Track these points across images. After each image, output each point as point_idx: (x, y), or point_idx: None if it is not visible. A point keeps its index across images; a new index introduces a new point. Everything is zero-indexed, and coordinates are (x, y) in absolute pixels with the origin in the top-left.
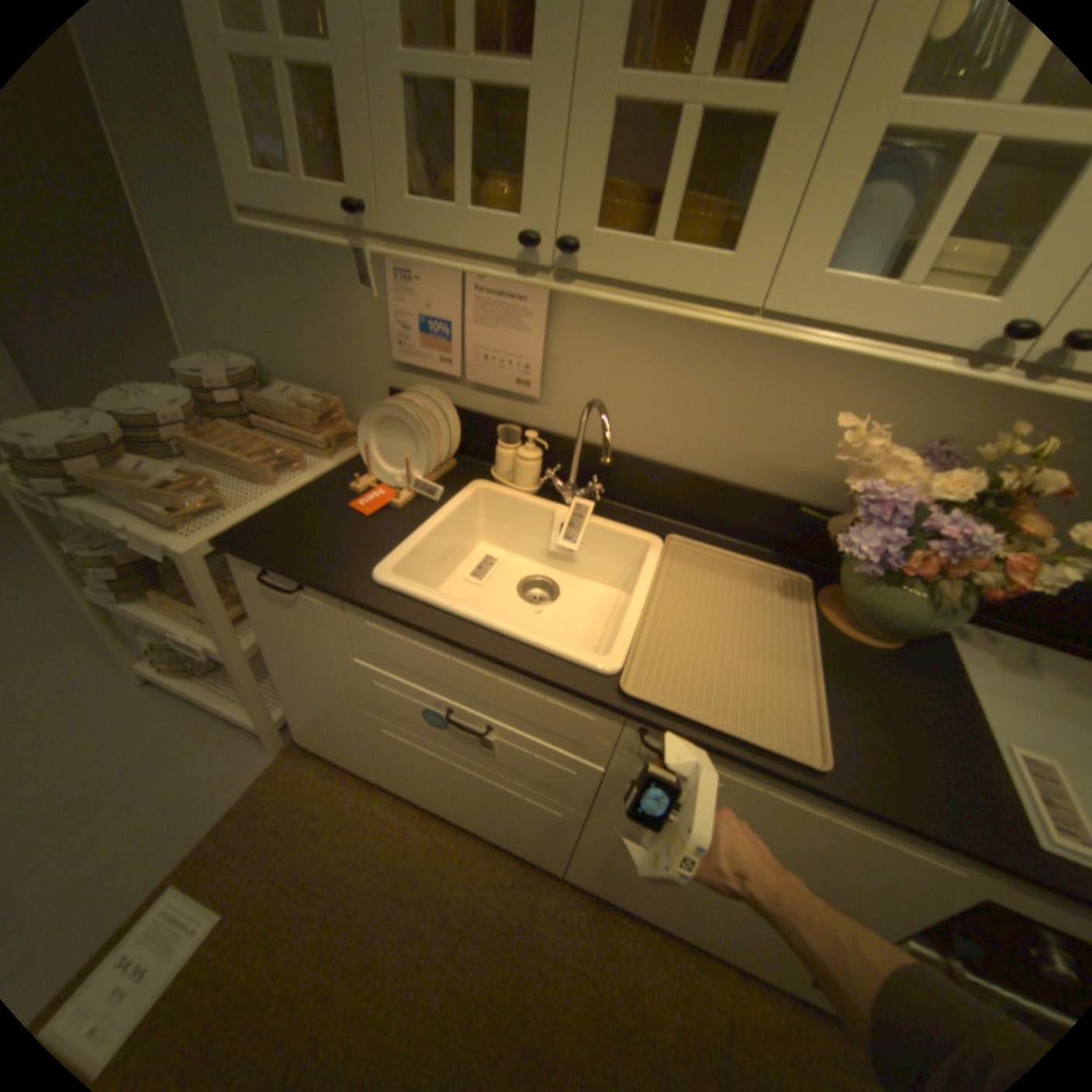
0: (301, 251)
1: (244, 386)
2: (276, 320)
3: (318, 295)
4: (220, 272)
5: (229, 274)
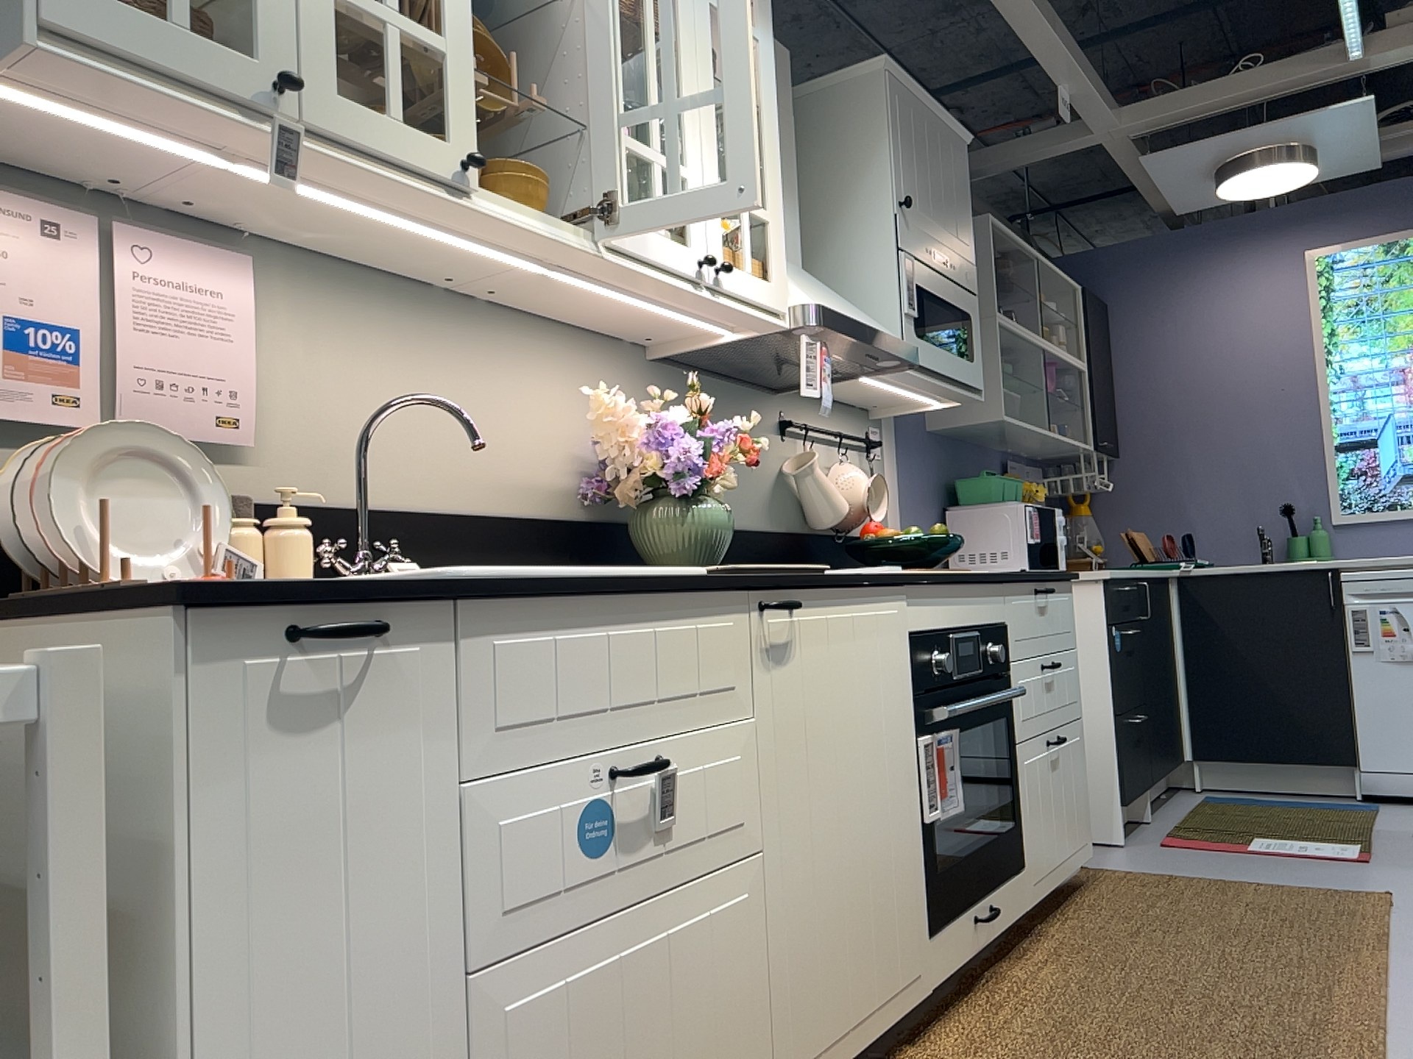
0: None
1: None
2: None
3: None
4: None
5: None
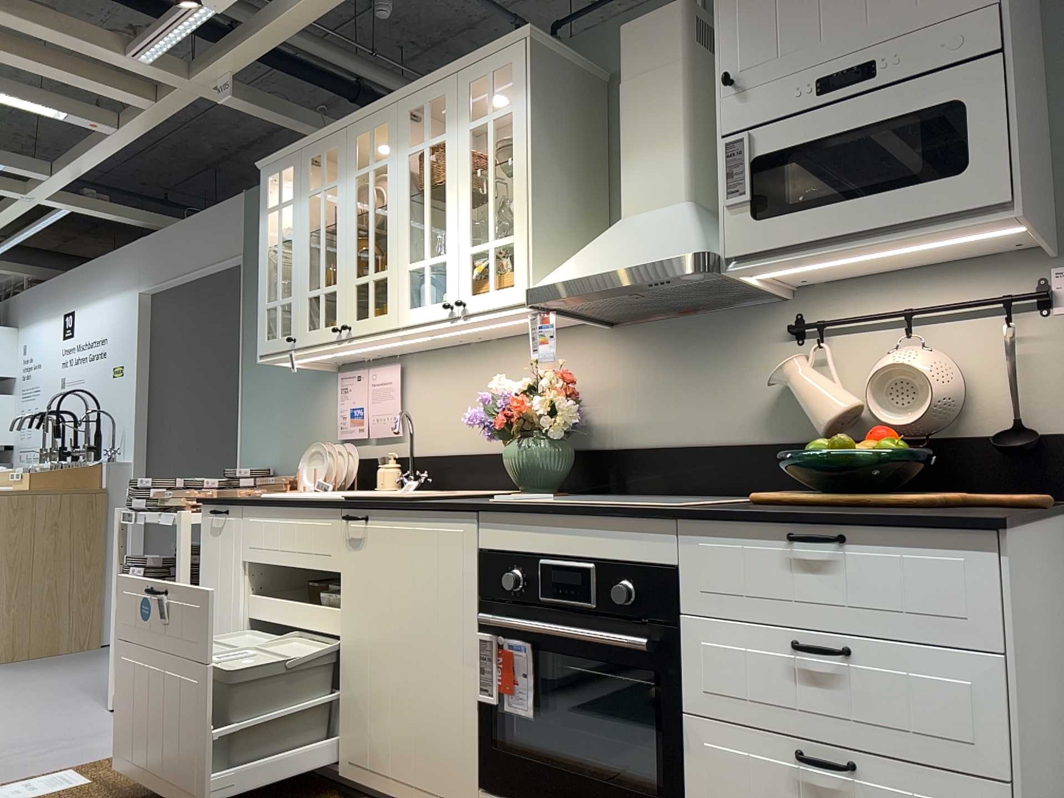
0: (306, 396)
1: (260, 478)
2: (288, 439)
3: (310, 416)
4: (269, 420)
5: (273, 420)
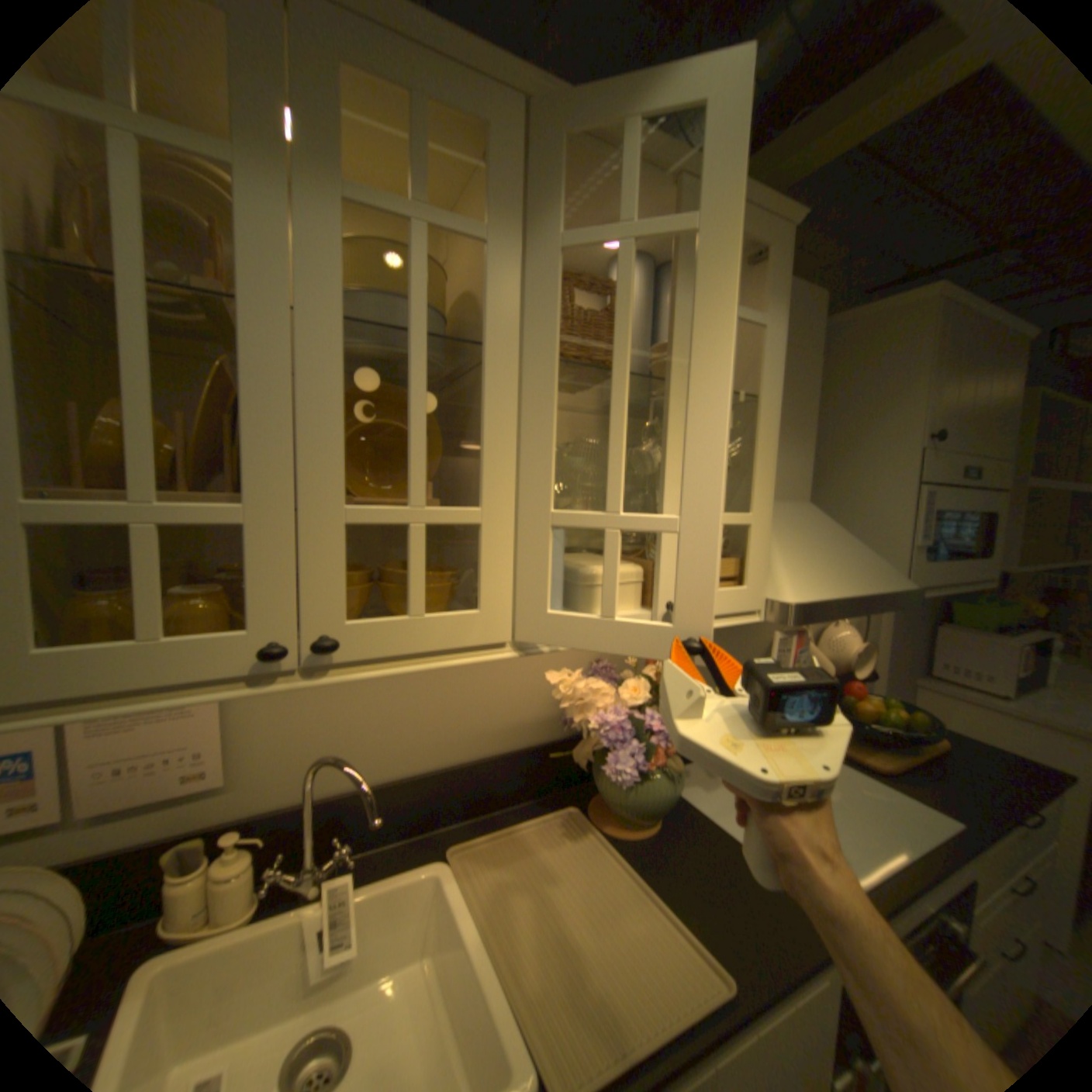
0: None
1: None
2: None
3: None
4: None
5: None
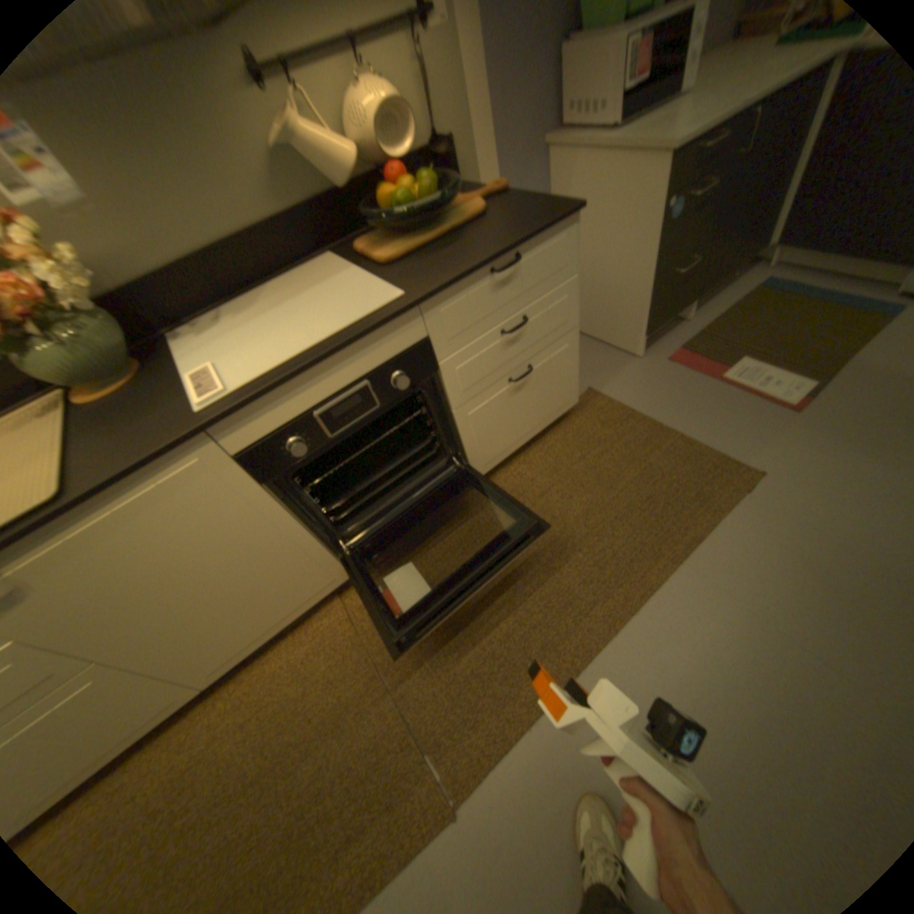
0: None
1: None
2: None
3: None
4: None
5: None
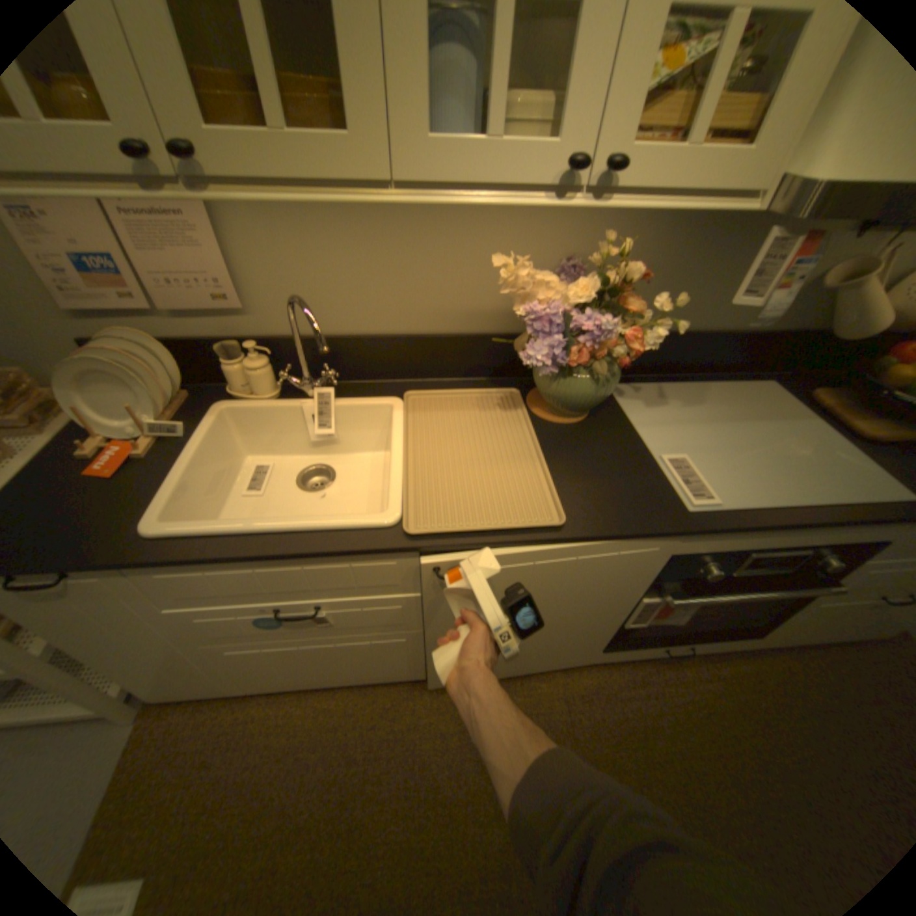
0: None
1: None
2: None
3: None
4: None
5: None
